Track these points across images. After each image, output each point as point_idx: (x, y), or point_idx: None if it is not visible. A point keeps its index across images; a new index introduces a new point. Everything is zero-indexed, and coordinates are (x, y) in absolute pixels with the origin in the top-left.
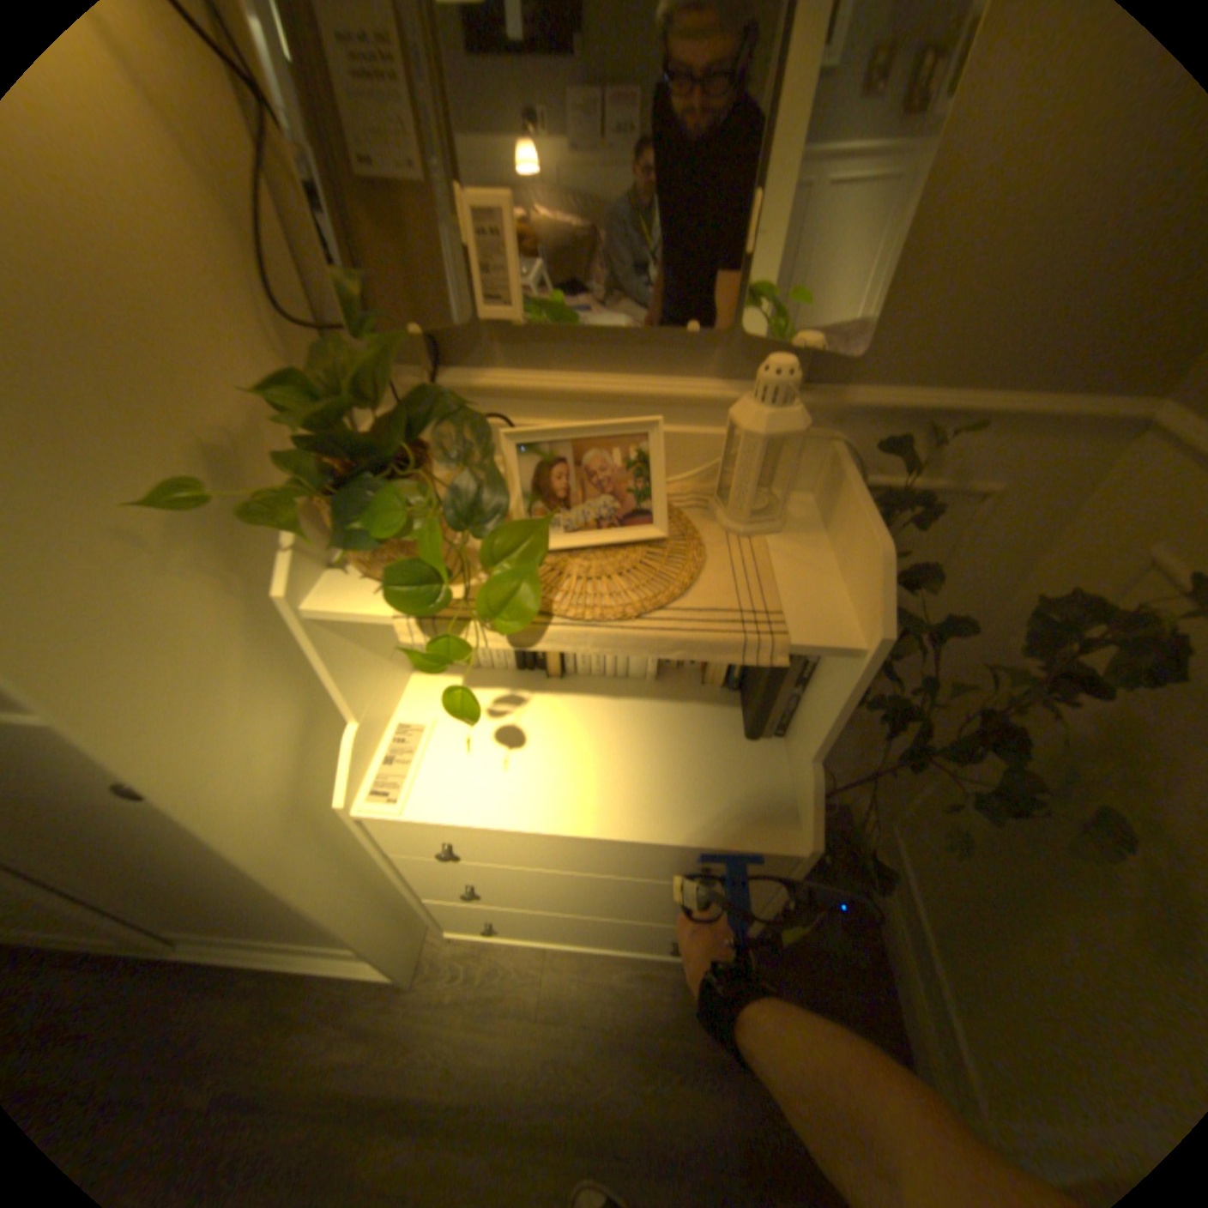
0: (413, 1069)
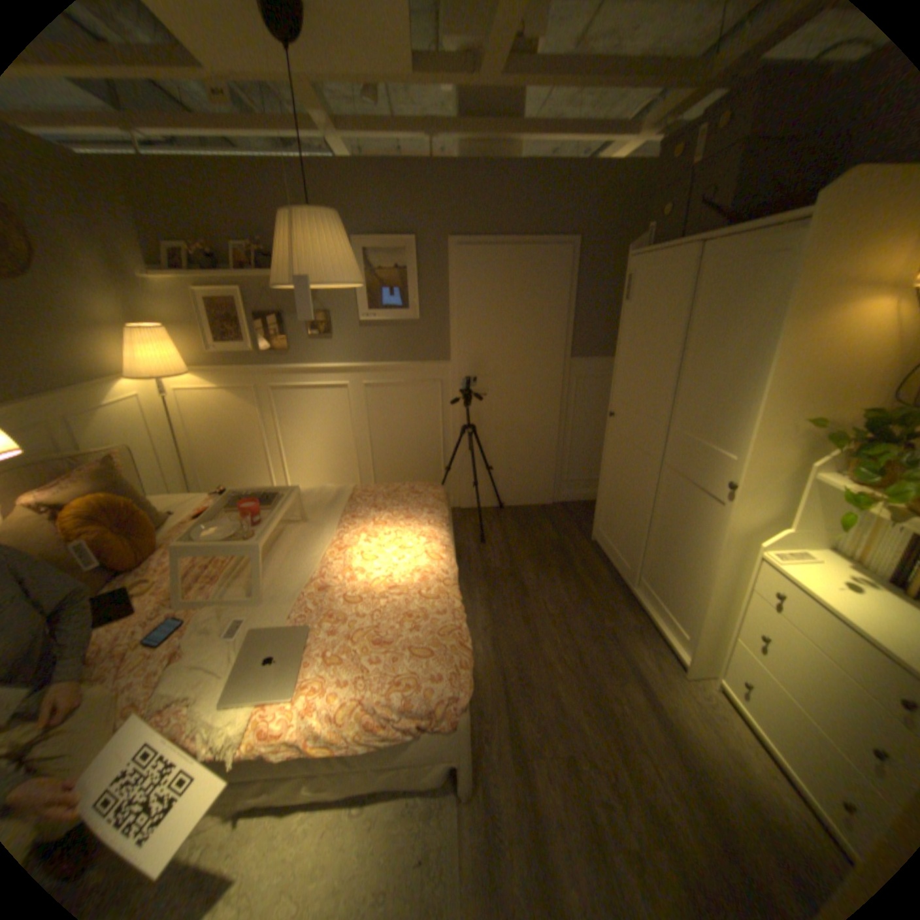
0: (670, 698)
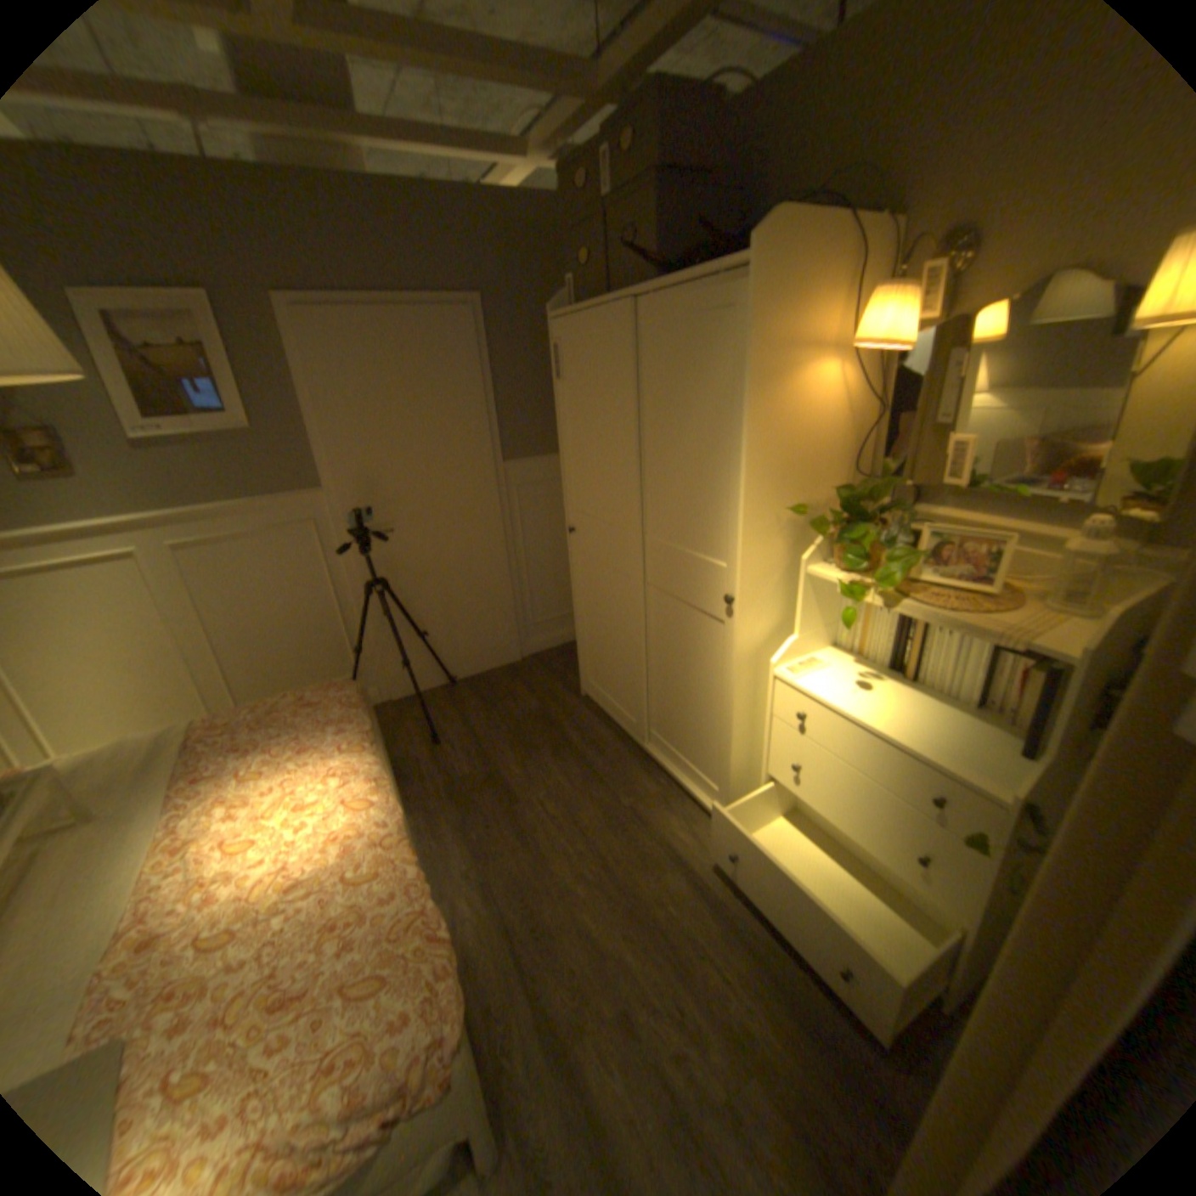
0: (713, 871)
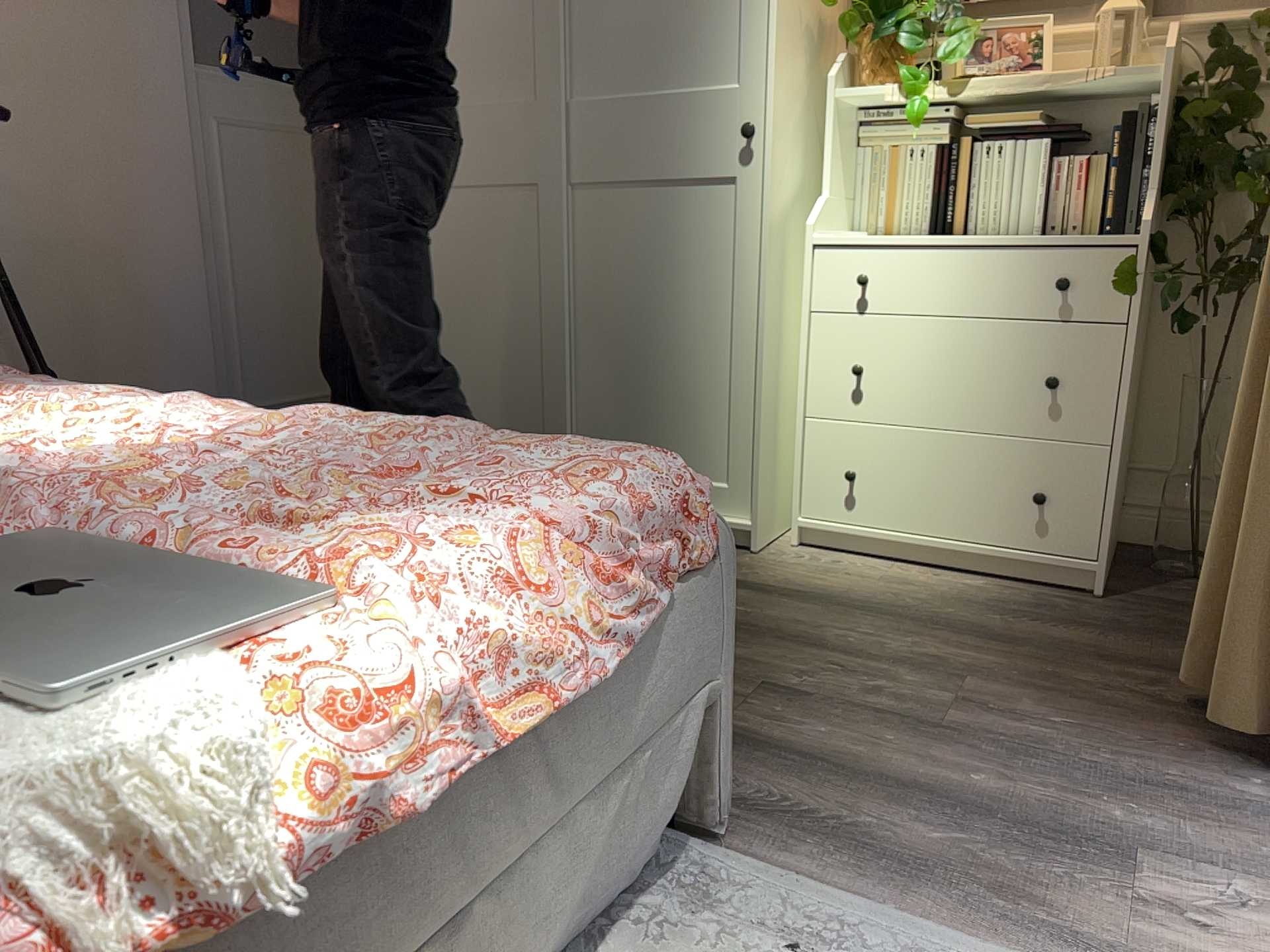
0: (762, 576)
